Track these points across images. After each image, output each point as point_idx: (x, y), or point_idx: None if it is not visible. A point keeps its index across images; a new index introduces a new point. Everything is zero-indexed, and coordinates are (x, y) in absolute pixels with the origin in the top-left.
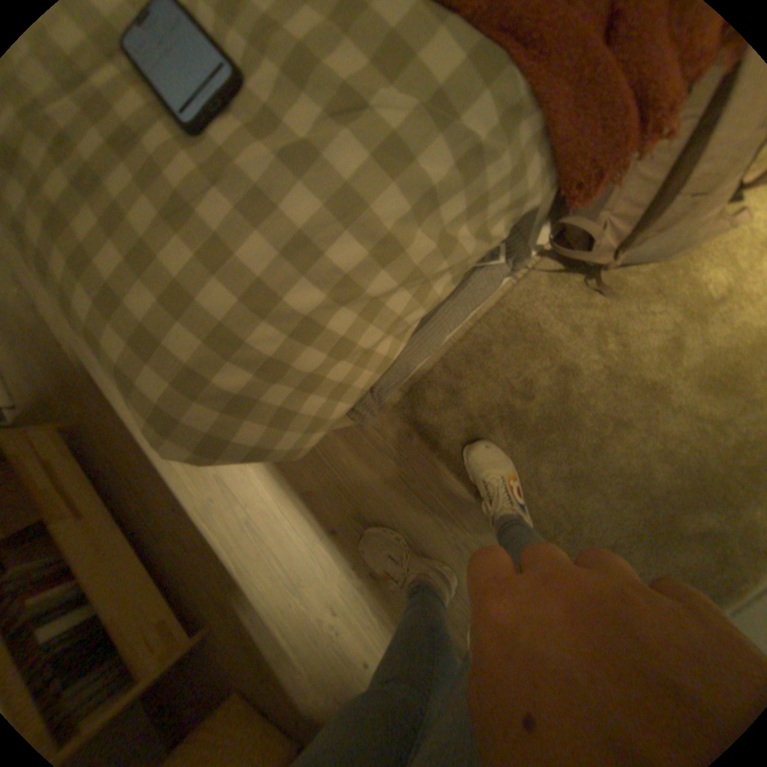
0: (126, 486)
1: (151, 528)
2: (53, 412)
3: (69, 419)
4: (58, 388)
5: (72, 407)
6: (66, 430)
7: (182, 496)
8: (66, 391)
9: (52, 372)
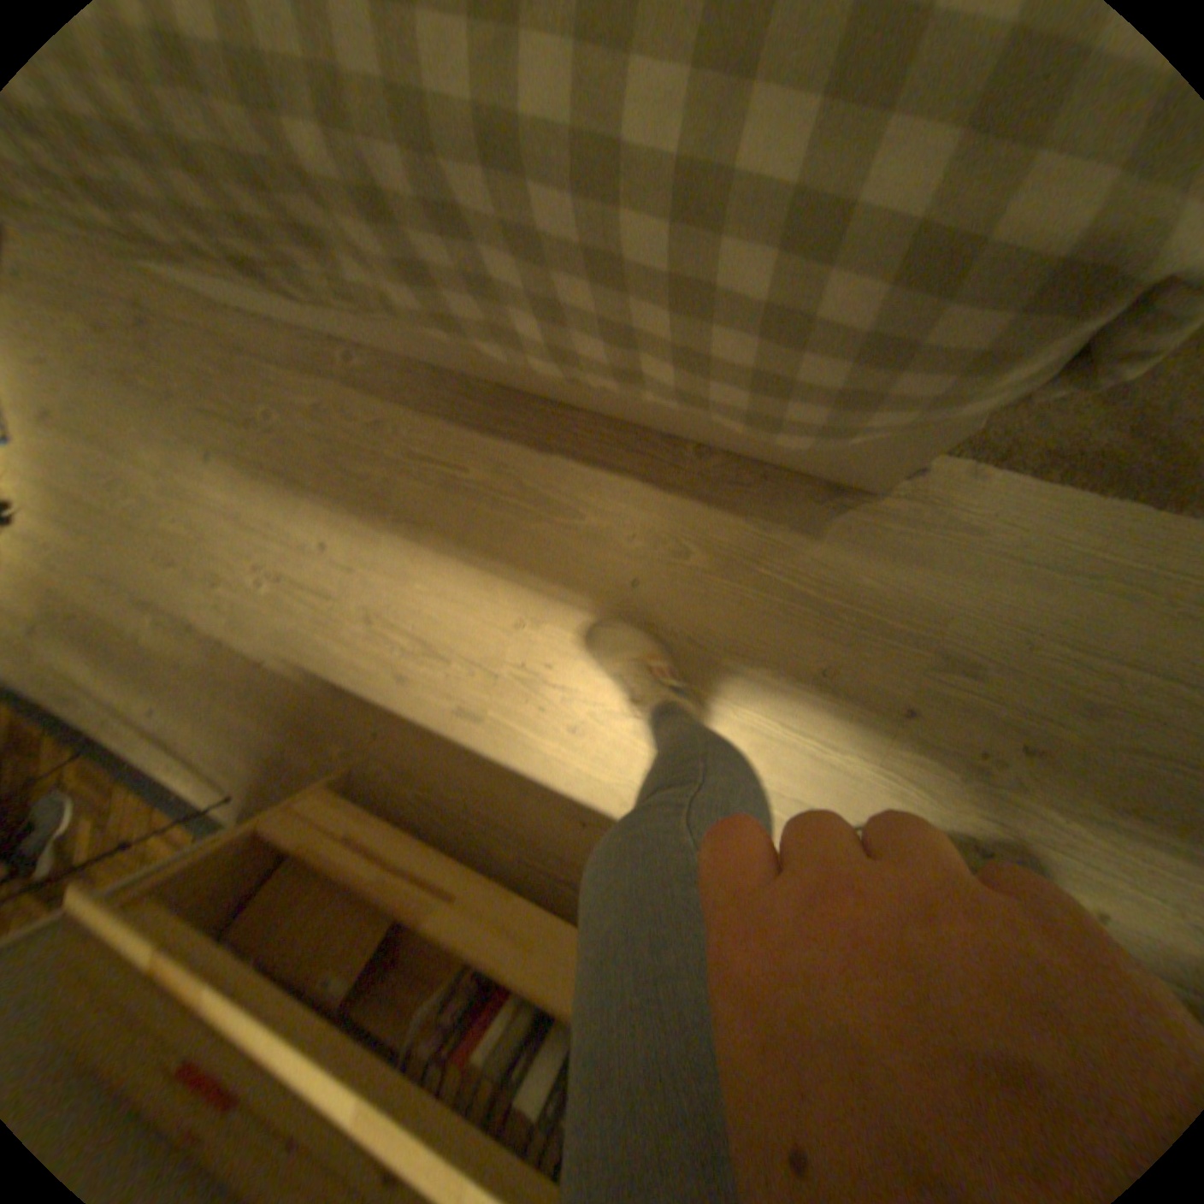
0: (482, 828)
1: (559, 875)
2: (300, 774)
3: (333, 771)
4: (291, 732)
5: (329, 749)
6: (335, 791)
7: (591, 795)
8: (307, 729)
9: (271, 713)
